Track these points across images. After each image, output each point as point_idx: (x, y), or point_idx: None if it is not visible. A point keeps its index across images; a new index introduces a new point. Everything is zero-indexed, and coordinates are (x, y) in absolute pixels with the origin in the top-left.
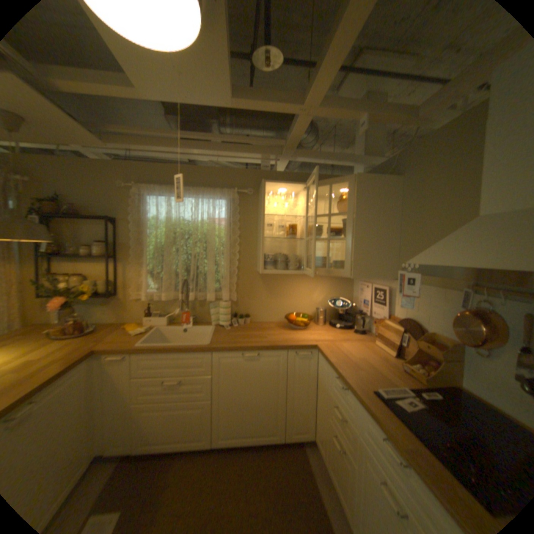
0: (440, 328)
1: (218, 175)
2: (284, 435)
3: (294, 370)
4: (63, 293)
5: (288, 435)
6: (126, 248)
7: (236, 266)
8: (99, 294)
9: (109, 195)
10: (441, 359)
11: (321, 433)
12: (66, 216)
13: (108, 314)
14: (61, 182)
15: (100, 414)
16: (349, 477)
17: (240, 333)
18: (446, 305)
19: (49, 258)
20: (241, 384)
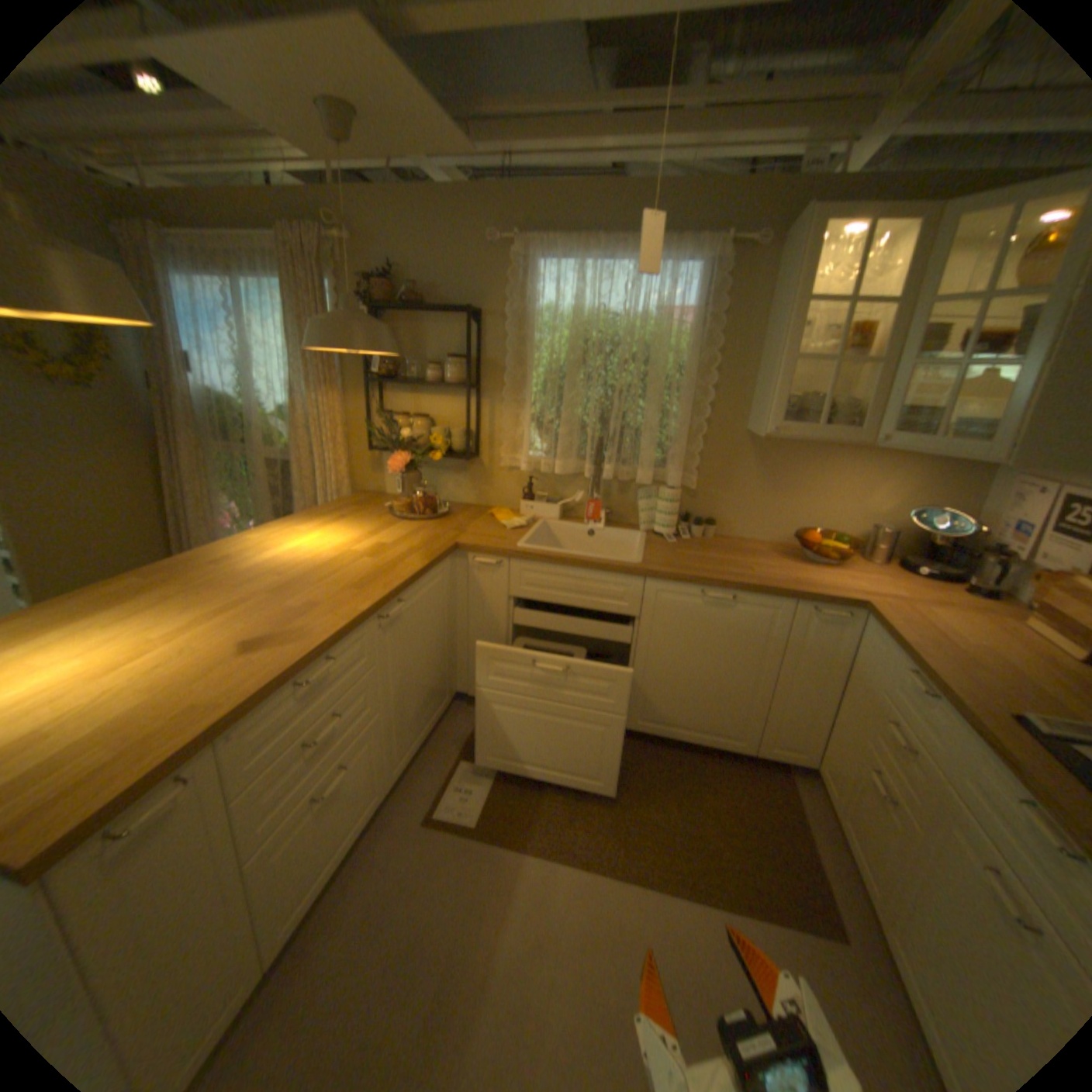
0: None
1: (694, 199)
2: (759, 744)
3: (804, 639)
4: (407, 445)
5: (767, 746)
6: (497, 370)
7: (704, 417)
8: (454, 452)
9: (473, 261)
10: None
11: (839, 760)
12: (405, 307)
13: (466, 488)
14: (396, 237)
15: (465, 638)
16: (896, 841)
17: (696, 553)
18: None
19: (383, 383)
20: (692, 642)
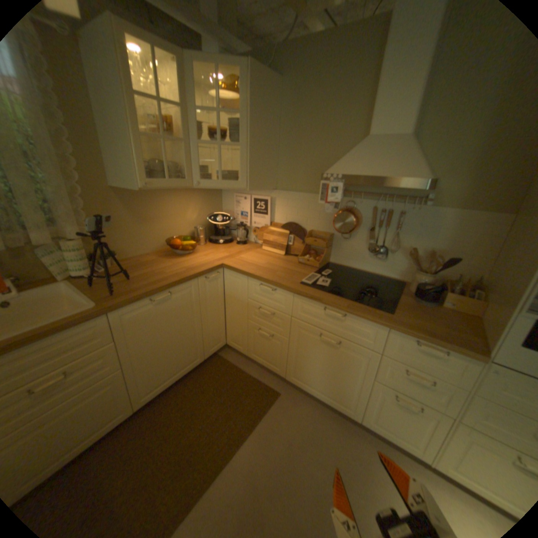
0: (315, 225)
1: None
2: (203, 354)
3: (205, 294)
4: None
5: (207, 351)
6: None
7: (75, 181)
8: None
9: None
10: (322, 247)
11: (235, 334)
12: None
13: None
14: None
15: None
16: (278, 348)
17: (123, 278)
18: (320, 208)
19: None
20: (156, 332)
